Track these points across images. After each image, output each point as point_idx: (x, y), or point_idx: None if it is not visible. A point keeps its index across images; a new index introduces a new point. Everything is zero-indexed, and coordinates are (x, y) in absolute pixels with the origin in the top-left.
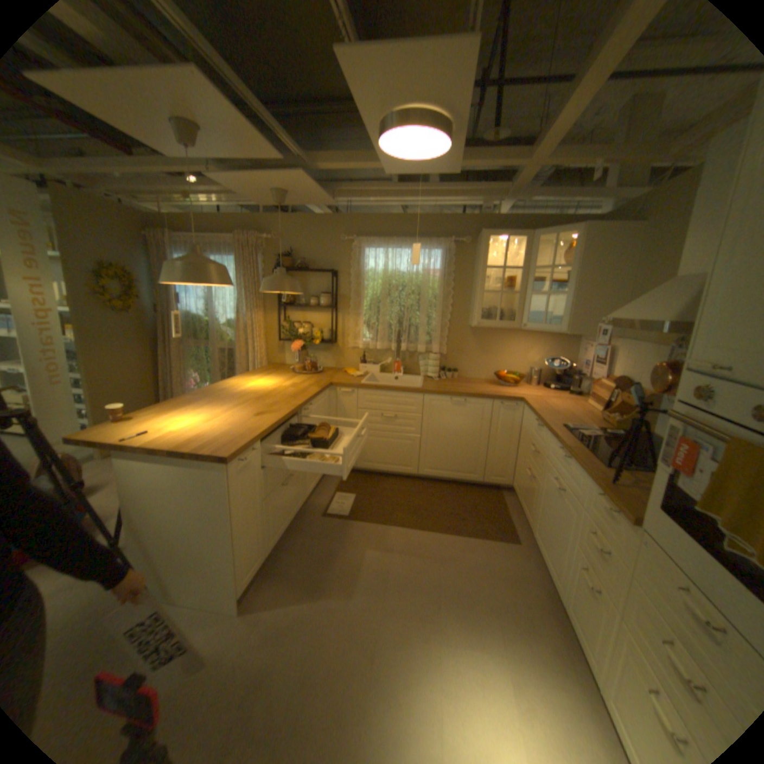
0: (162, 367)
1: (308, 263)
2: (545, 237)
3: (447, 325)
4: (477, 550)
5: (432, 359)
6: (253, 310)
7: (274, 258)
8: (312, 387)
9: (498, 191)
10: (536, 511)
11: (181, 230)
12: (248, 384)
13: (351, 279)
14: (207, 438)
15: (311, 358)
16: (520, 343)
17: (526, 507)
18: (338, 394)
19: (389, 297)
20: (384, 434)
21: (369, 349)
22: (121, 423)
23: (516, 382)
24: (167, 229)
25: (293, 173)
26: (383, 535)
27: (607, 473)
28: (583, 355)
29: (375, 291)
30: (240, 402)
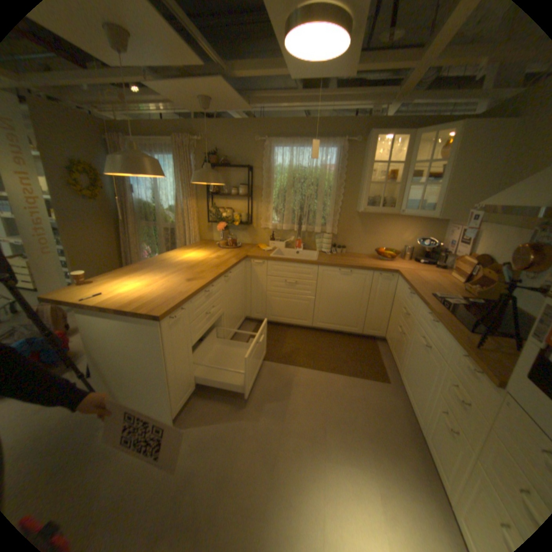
0: (123, 242)
1: (230, 160)
2: (426, 135)
3: (339, 210)
4: (356, 387)
5: (326, 238)
6: (188, 198)
7: (203, 156)
8: (232, 259)
9: (387, 95)
10: (404, 359)
11: (132, 133)
12: (183, 256)
13: (263, 173)
14: (146, 299)
15: (232, 236)
16: (398, 226)
17: (396, 355)
18: (252, 264)
19: (293, 187)
20: (287, 295)
21: (276, 229)
22: (83, 286)
23: (393, 257)
24: (121, 133)
25: (214, 79)
26: (284, 372)
27: (472, 338)
28: (450, 236)
29: (282, 183)
30: (175, 270)
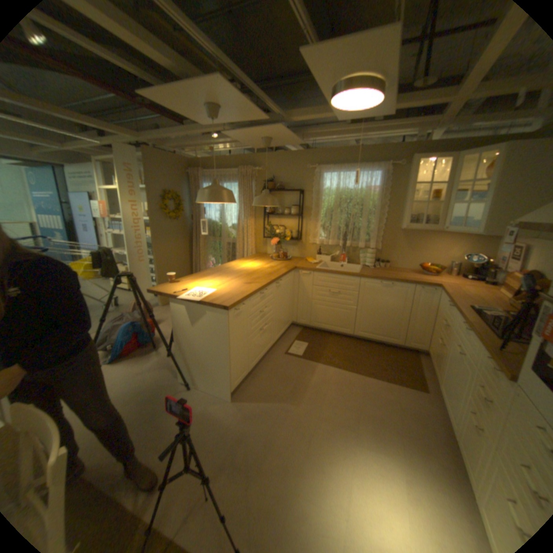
0: (194, 254)
1: (284, 185)
2: (470, 156)
3: (383, 227)
4: (393, 392)
5: (369, 253)
6: (248, 218)
7: (262, 183)
8: (282, 269)
9: (430, 122)
10: (443, 370)
11: (207, 167)
12: (242, 265)
13: (312, 195)
14: (217, 295)
15: (283, 250)
16: (444, 242)
17: (437, 367)
18: (299, 274)
19: (339, 207)
20: (330, 304)
21: (323, 244)
22: (173, 284)
23: (438, 272)
24: (199, 168)
25: (275, 126)
26: (324, 371)
27: (498, 343)
28: (501, 252)
29: (329, 203)
30: (237, 276)
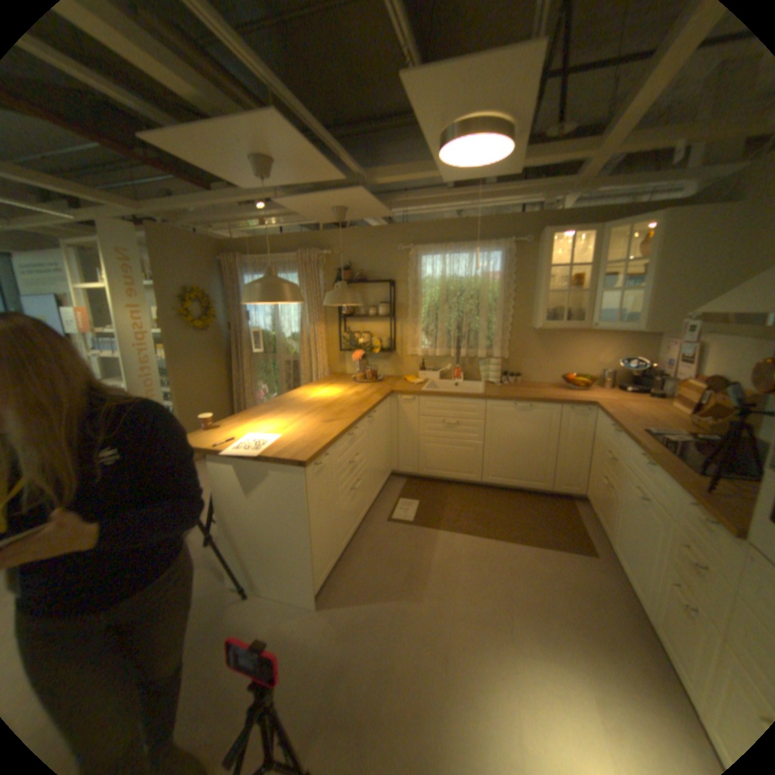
0: (236, 380)
1: (367, 275)
2: (617, 228)
3: (509, 328)
4: (550, 561)
5: (493, 364)
6: (316, 323)
7: (334, 271)
8: (374, 395)
9: (562, 185)
10: (615, 523)
11: (250, 252)
12: (314, 393)
13: (408, 287)
14: (285, 444)
15: (371, 367)
16: (591, 344)
17: (603, 518)
18: (399, 401)
19: (448, 302)
20: (446, 440)
21: (428, 355)
22: (212, 430)
23: (588, 385)
24: (239, 252)
25: (354, 190)
26: (449, 542)
27: (701, 481)
28: (666, 354)
29: (433, 297)
30: (309, 410)
